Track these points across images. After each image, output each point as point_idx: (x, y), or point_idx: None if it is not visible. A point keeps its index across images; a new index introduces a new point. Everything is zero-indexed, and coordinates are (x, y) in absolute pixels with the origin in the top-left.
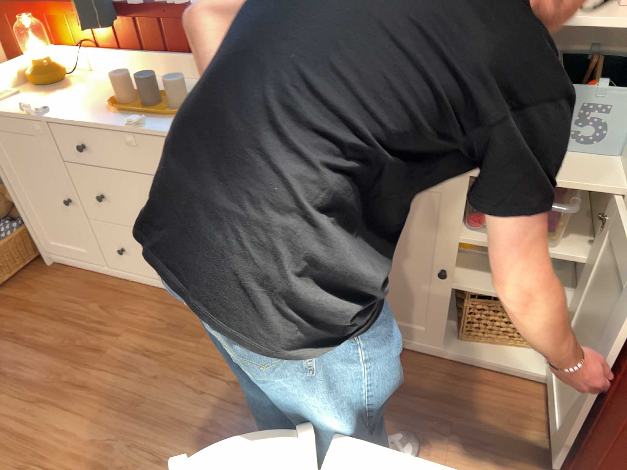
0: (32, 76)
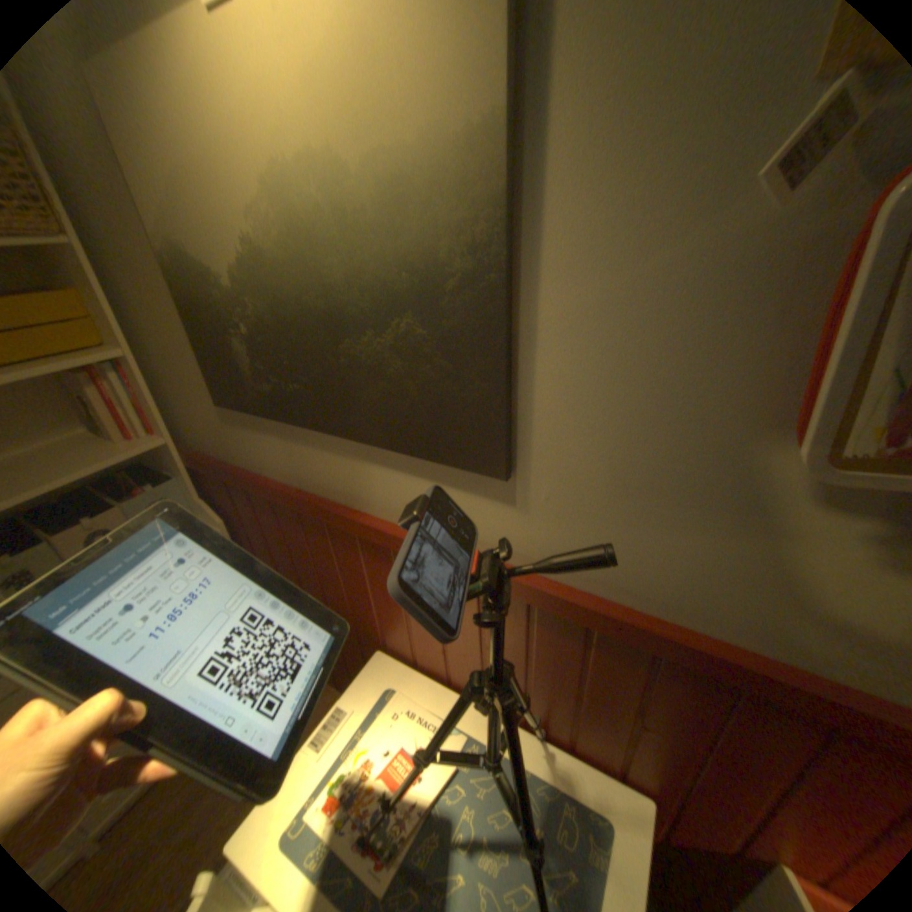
0: None
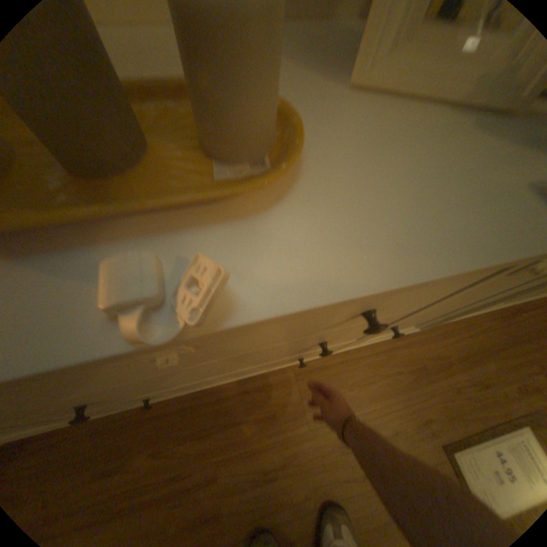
0: None
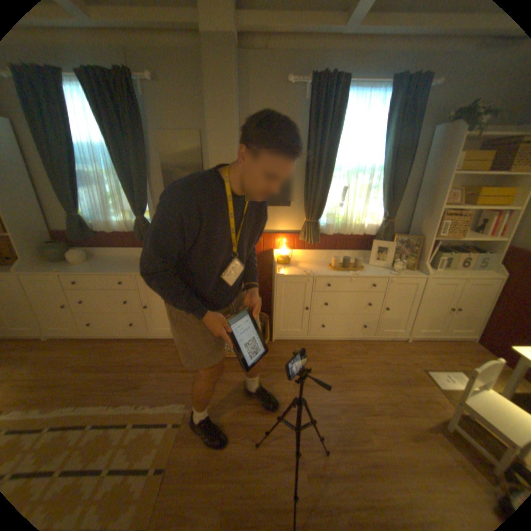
0: (283, 261)
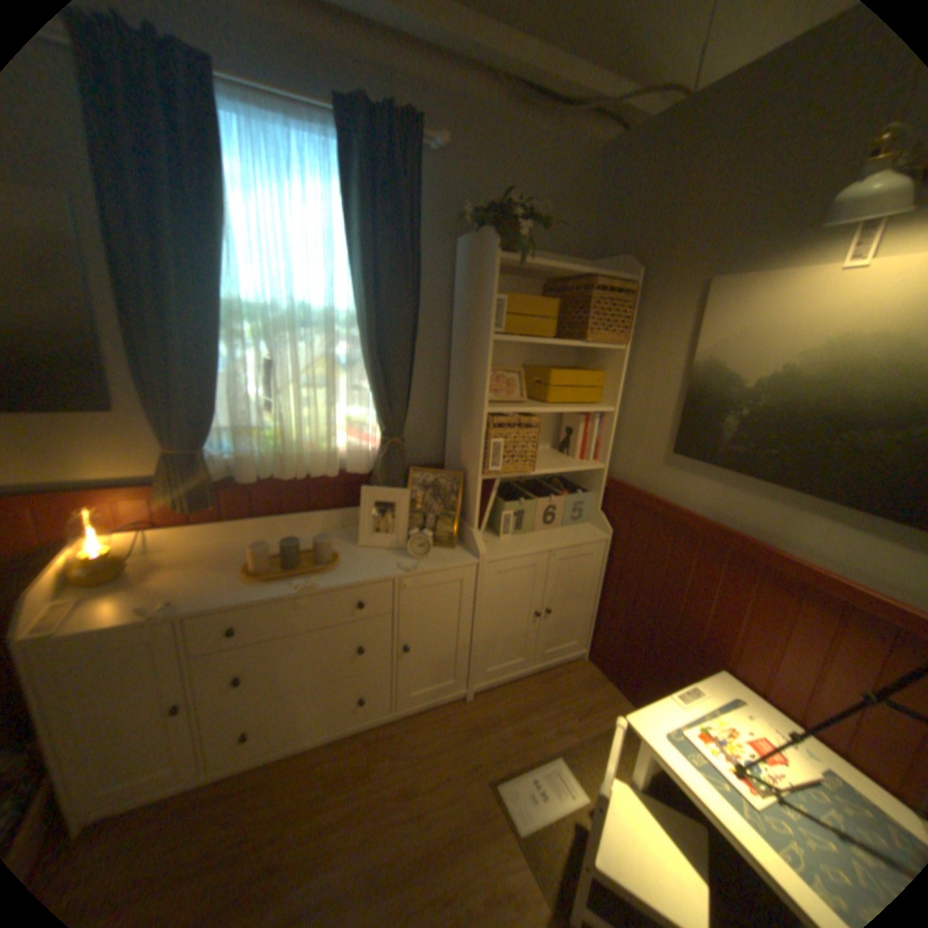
0: (87, 580)
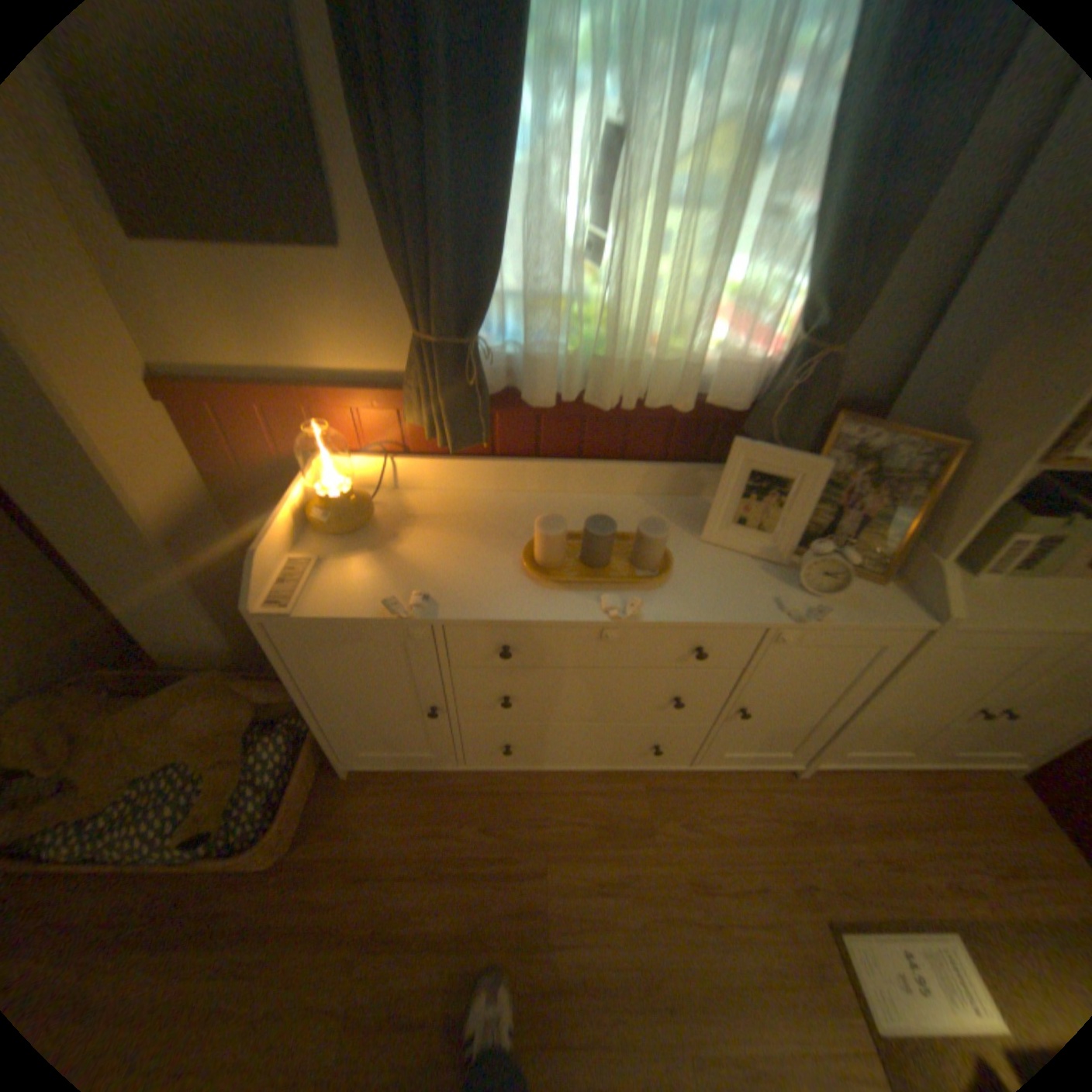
0: (331, 525)
